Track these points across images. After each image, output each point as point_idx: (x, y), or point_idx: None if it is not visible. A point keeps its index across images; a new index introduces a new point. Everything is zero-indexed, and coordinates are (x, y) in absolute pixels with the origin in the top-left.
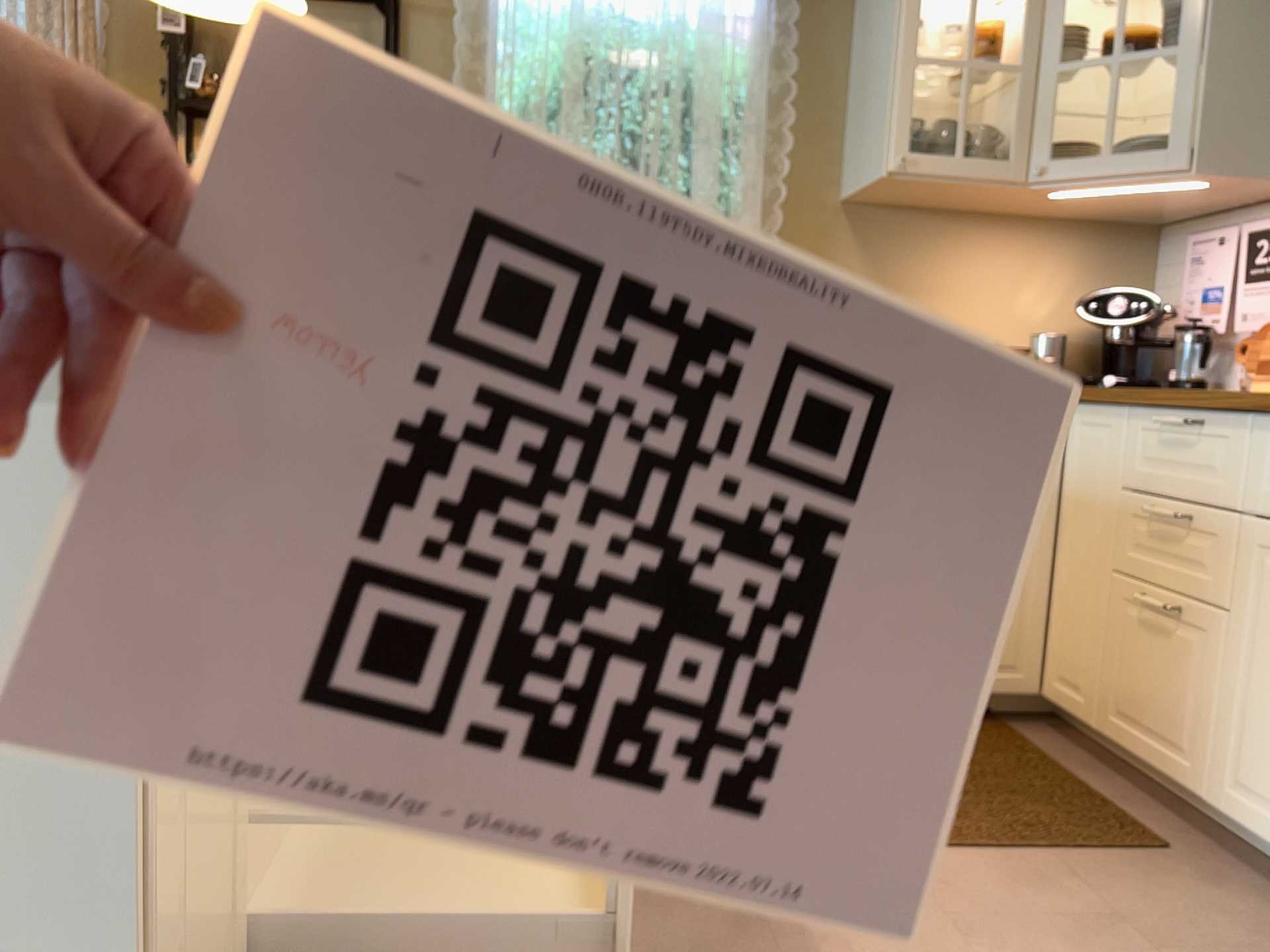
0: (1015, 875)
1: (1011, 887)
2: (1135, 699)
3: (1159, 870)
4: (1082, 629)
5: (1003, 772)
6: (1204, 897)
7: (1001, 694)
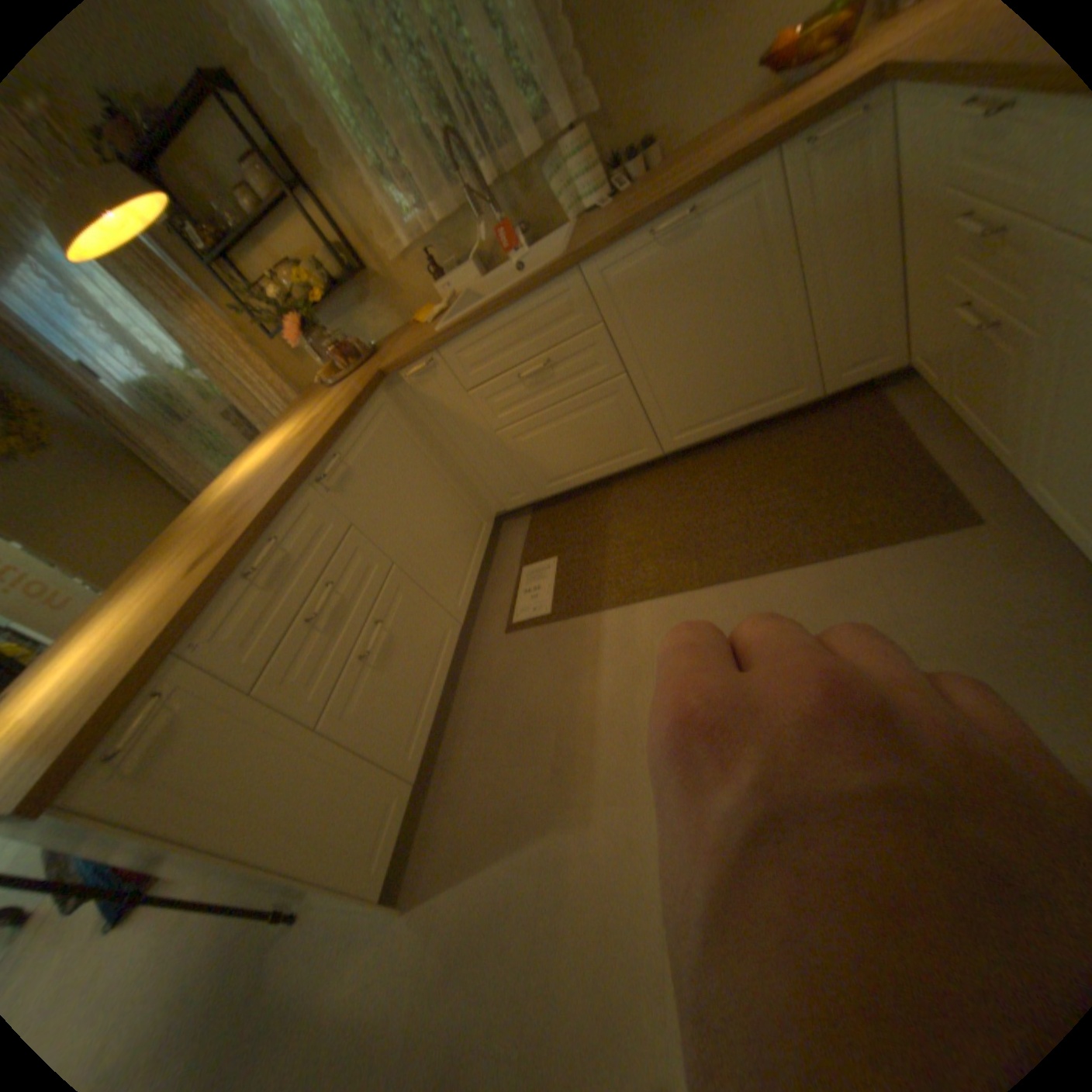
0: (832, 581)
1: (824, 596)
2: (968, 386)
3: (962, 547)
4: (928, 317)
5: (859, 459)
6: (994, 573)
7: (870, 377)
